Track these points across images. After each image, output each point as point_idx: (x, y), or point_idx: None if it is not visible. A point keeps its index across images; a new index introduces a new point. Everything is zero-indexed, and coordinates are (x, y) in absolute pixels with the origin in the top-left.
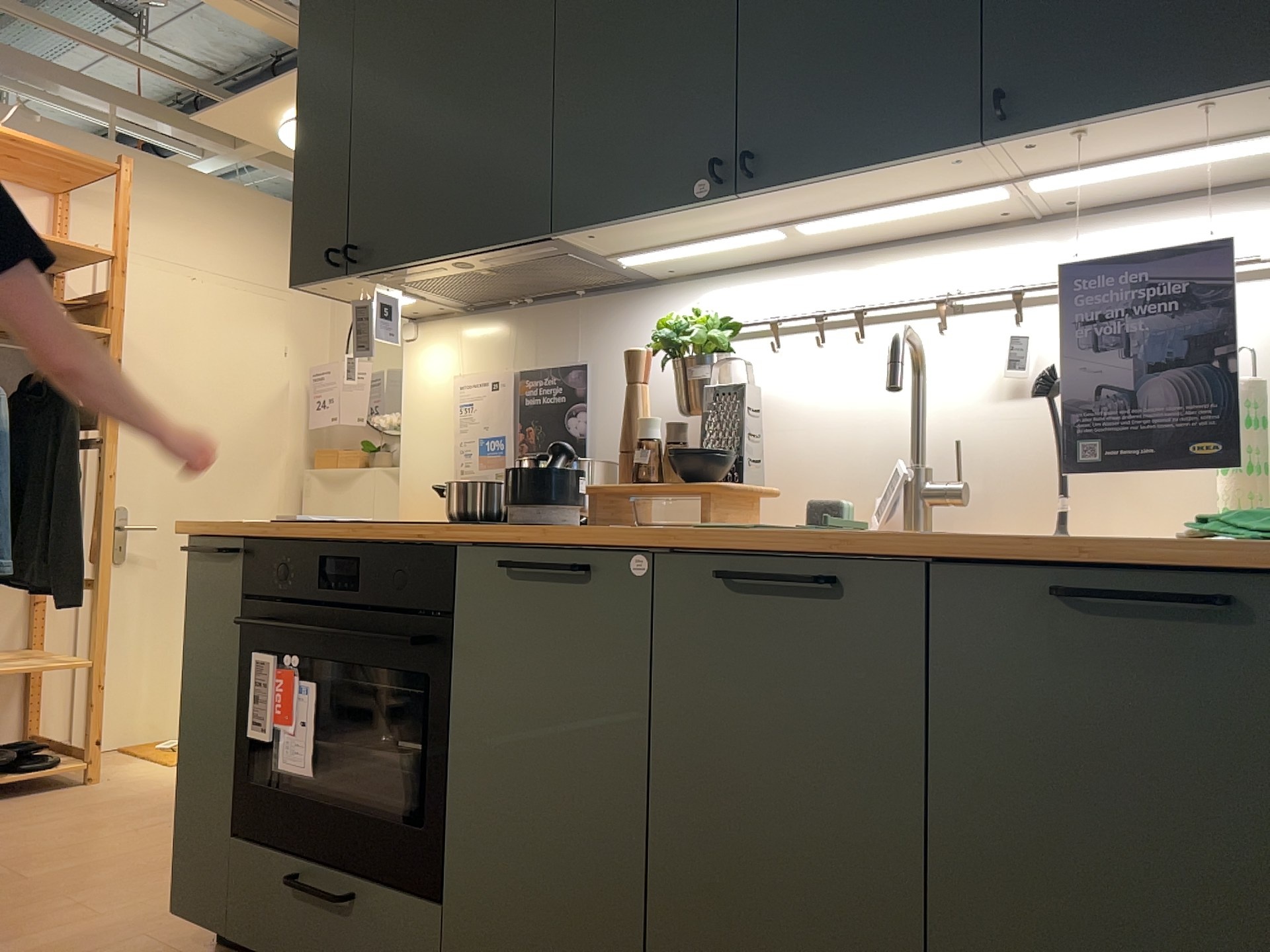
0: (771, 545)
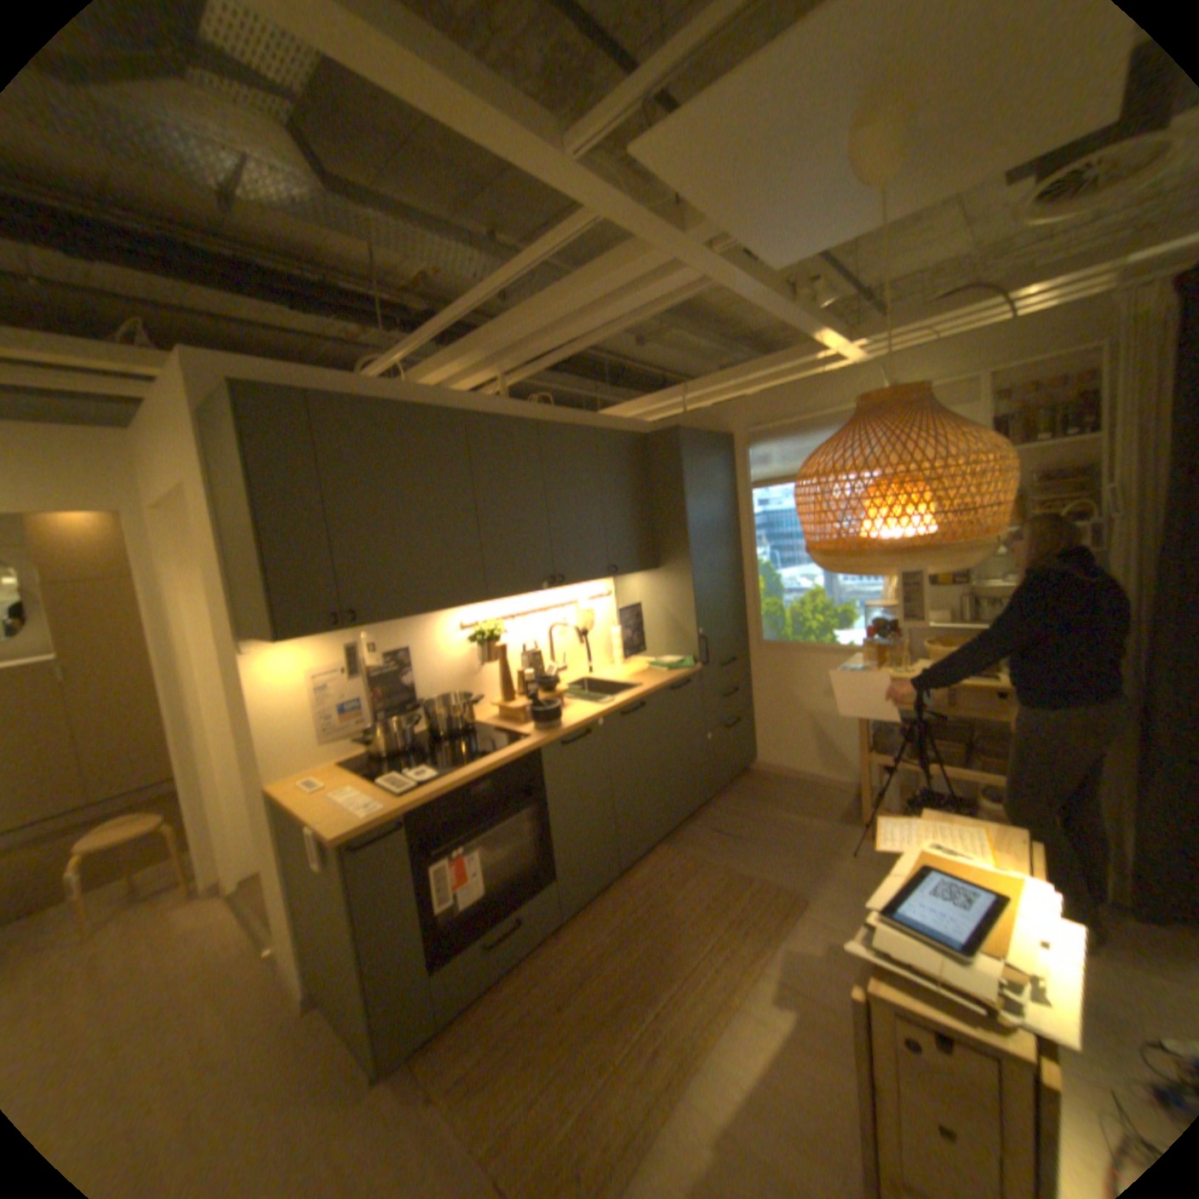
0: (625, 702)
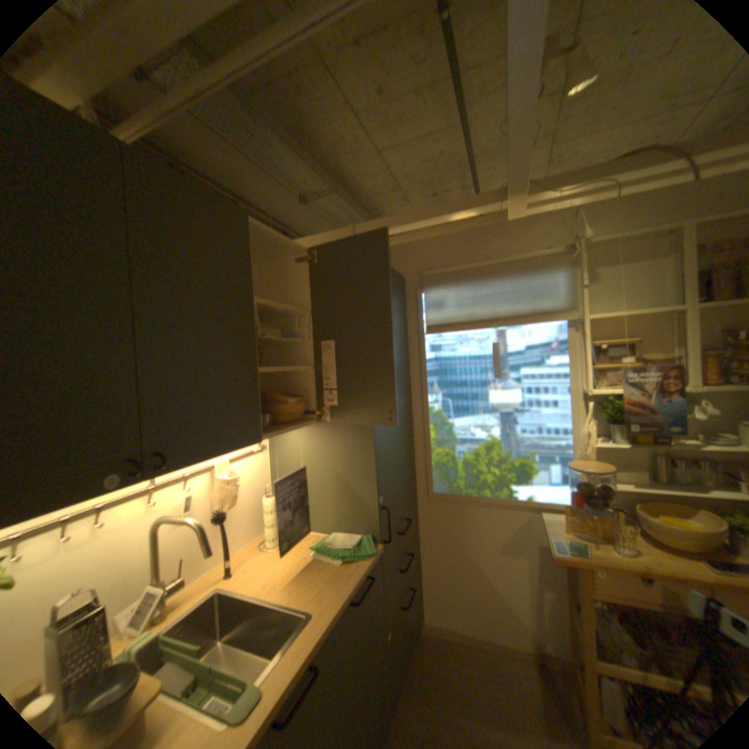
0: (284, 684)
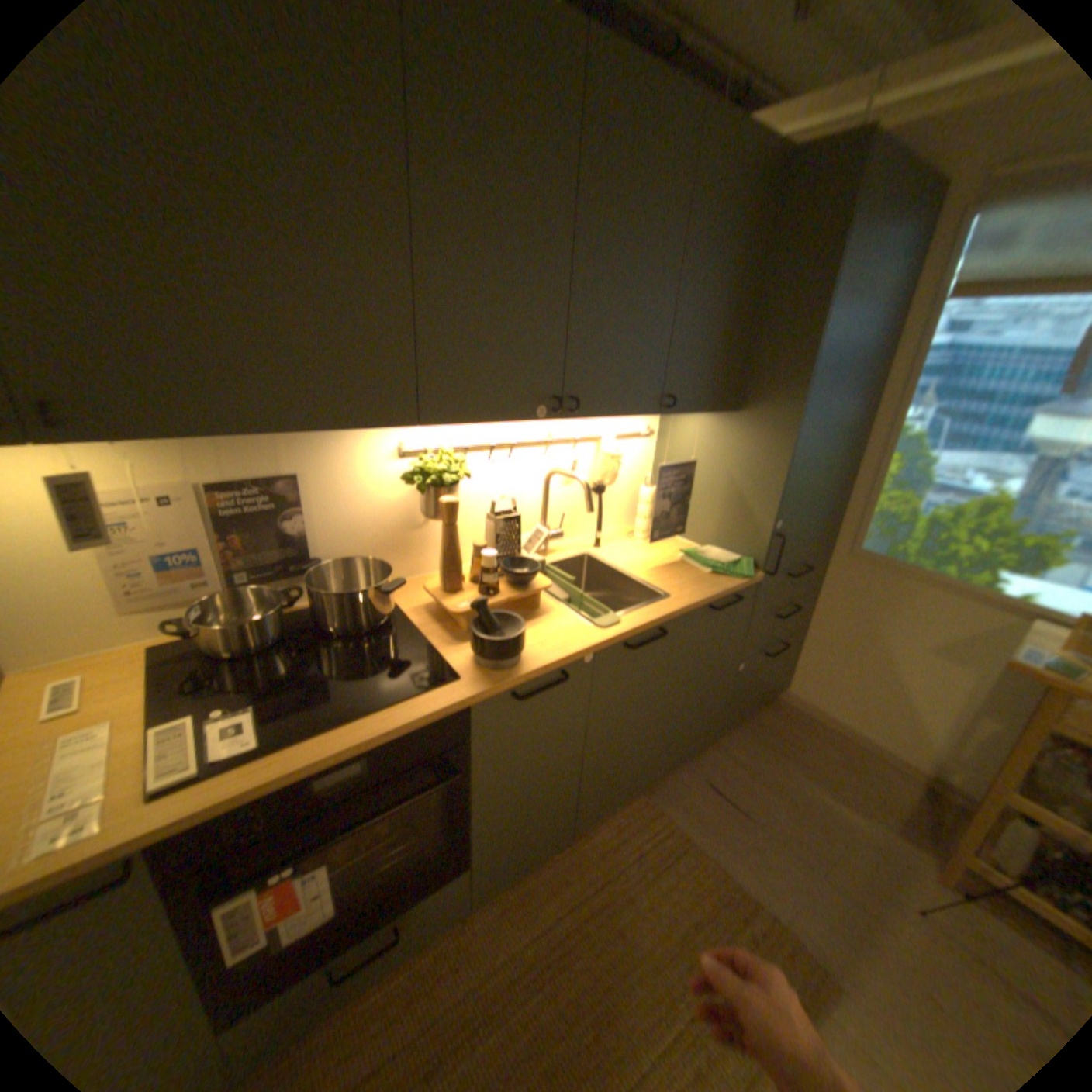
0: (638, 625)
